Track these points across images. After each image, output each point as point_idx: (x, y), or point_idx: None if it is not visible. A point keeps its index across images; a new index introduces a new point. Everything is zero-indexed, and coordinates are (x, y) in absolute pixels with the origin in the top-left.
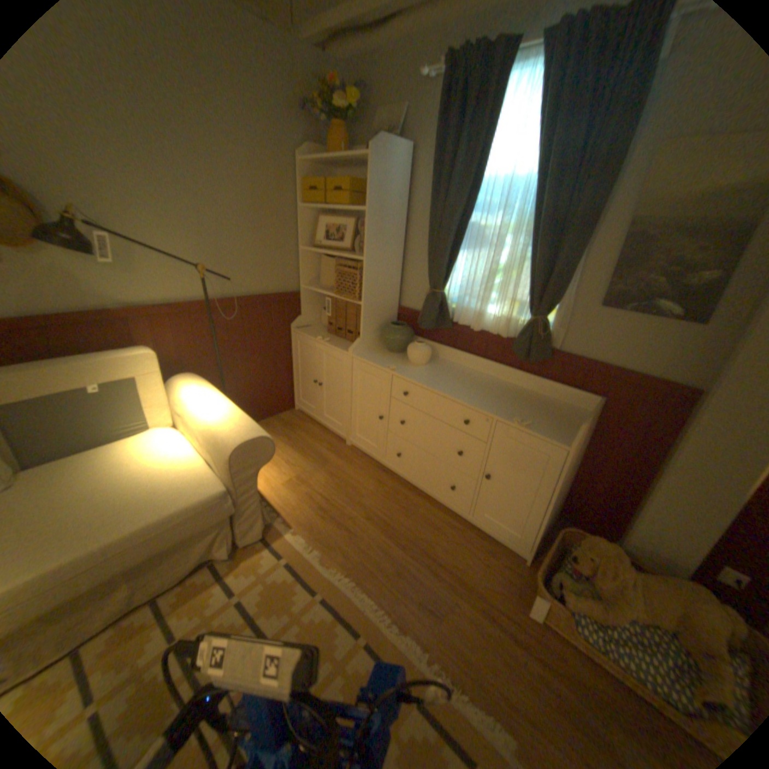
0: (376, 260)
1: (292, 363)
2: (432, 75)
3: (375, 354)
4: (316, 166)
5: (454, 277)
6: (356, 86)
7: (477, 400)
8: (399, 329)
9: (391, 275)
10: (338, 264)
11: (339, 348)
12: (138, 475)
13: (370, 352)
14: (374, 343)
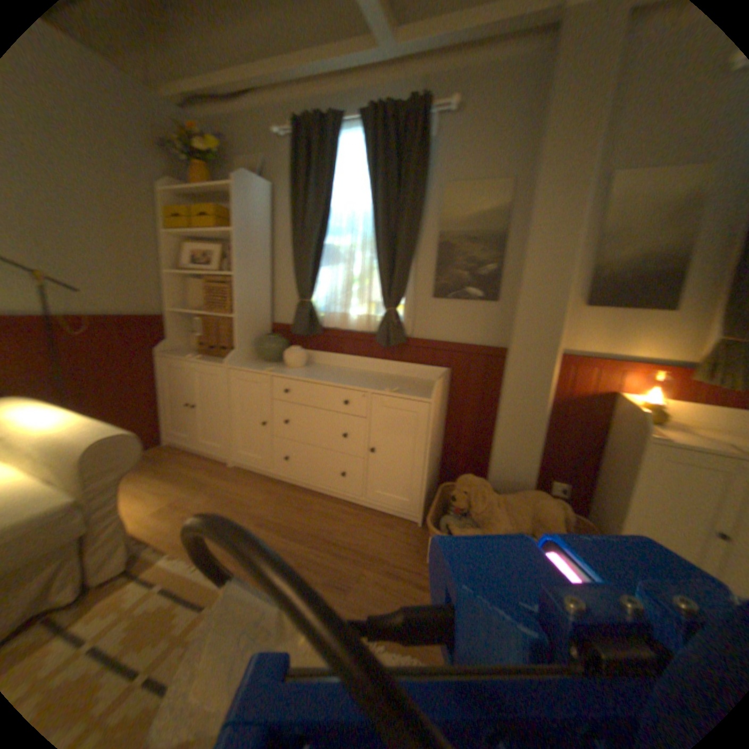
0: (244, 275)
1: (155, 392)
2: (280, 133)
3: (251, 364)
4: (176, 198)
5: (318, 288)
6: (212, 136)
7: (351, 383)
8: (272, 338)
9: (260, 292)
10: (204, 282)
11: (211, 363)
12: None
13: (245, 363)
14: (248, 356)
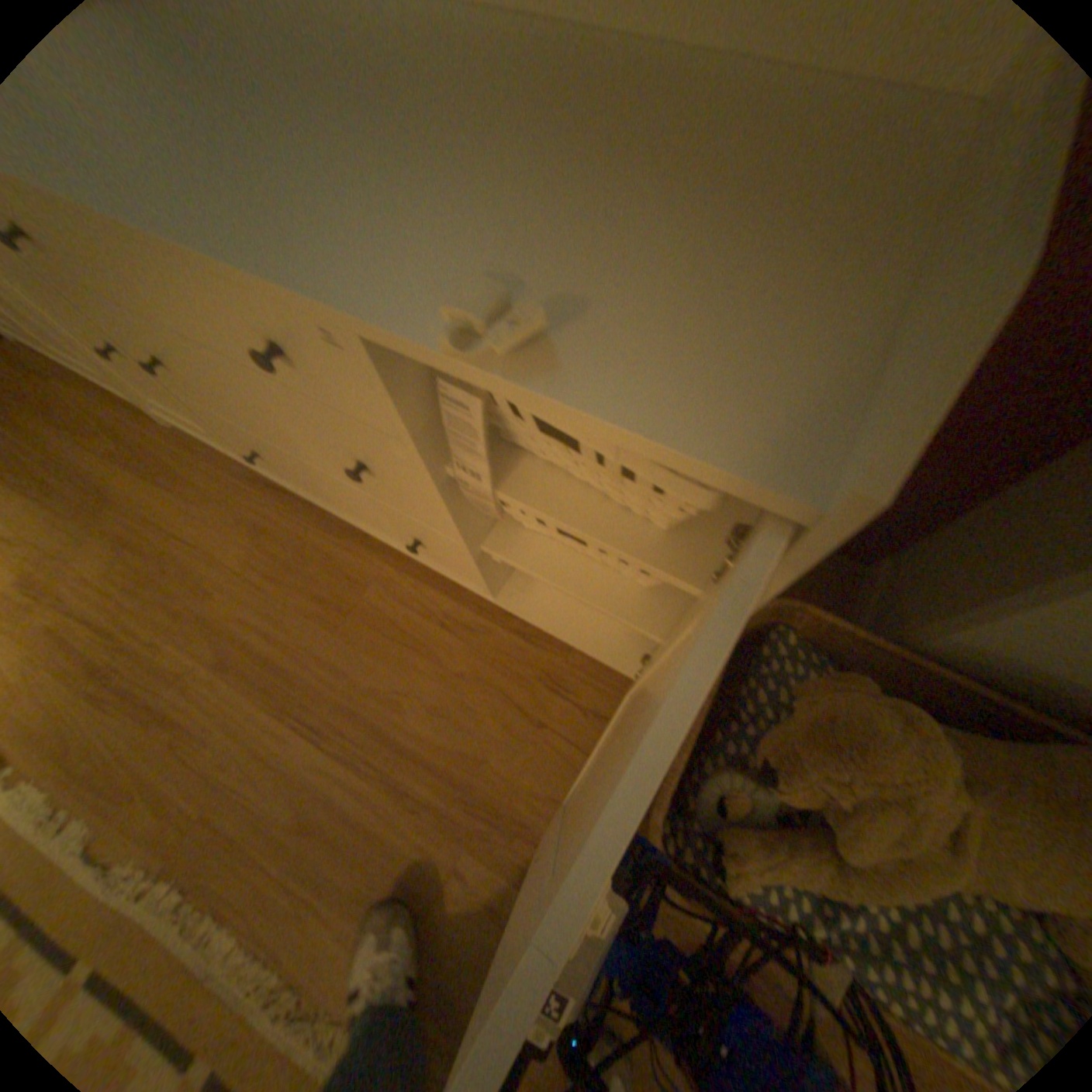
0: None
1: None
2: None
3: None
4: None
5: None
6: None
7: (266, 187)
8: None
9: None
10: None
11: None
12: None
13: None
14: None
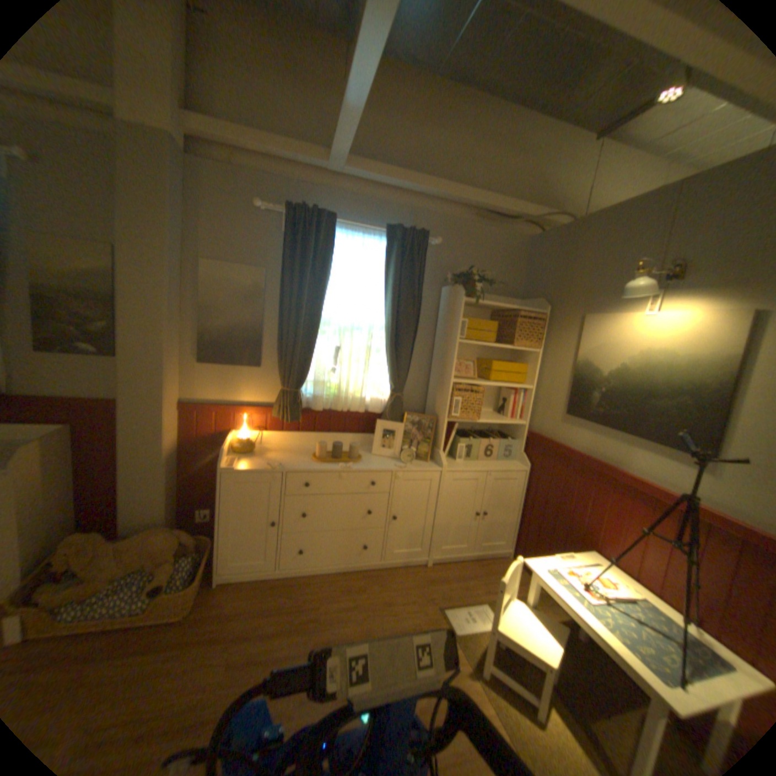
0: None
1: None
2: None
3: None
4: None
5: None
6: None
7: None
8: None
9: None
10: None
11: None
12: None
13: None
14: None
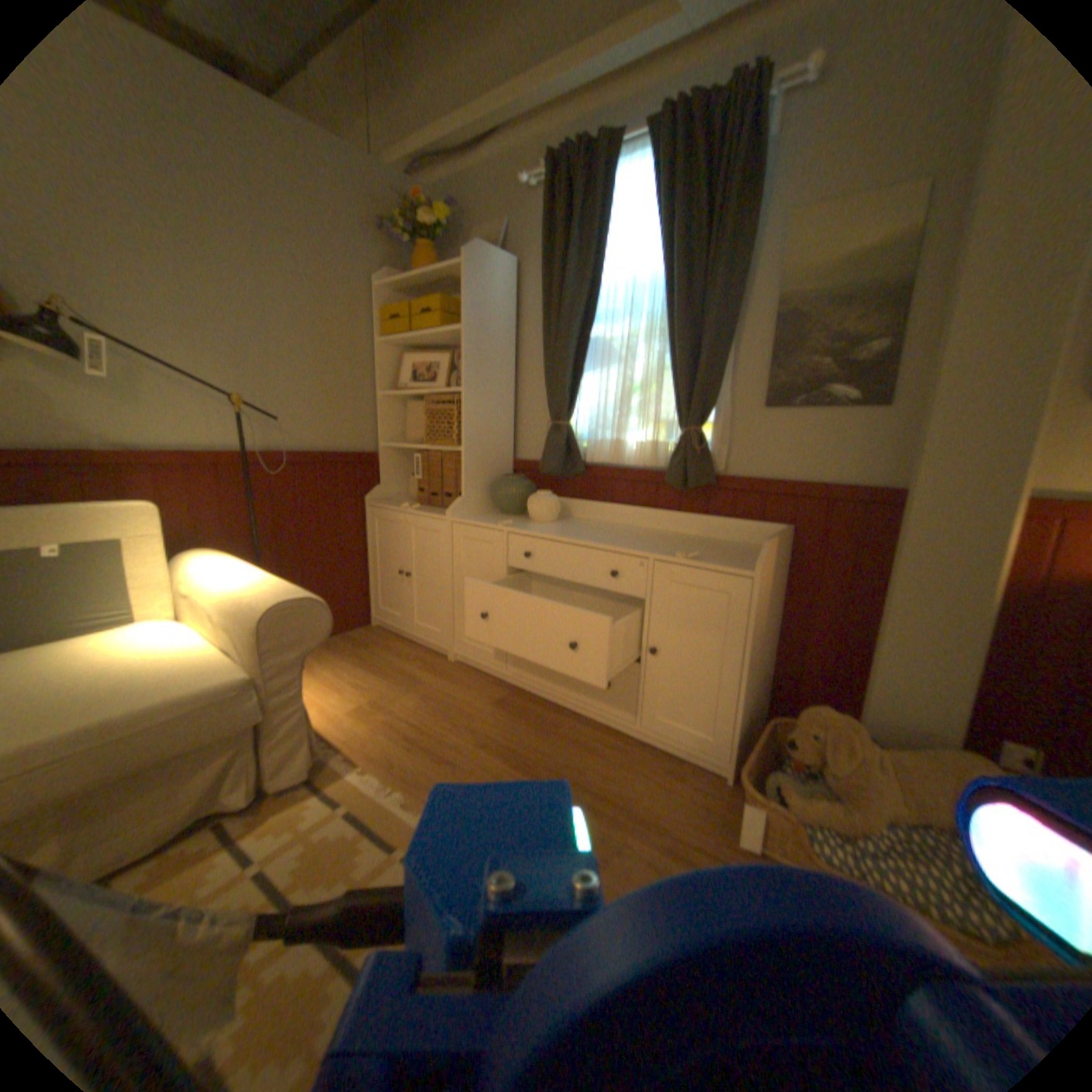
0: (478, 391)
1: (367, 553)
2: (532, 181)
3: (484, 516)
4: (398, 294)
5: (580, 404)
6: (444, 204)
7: (625, 544)
8: (514, 480)
9: (499, 414)
10: (427, 403)
11: (432, 514)
12: (105, 667)
13: (476, 515)
14: (481, 505)
